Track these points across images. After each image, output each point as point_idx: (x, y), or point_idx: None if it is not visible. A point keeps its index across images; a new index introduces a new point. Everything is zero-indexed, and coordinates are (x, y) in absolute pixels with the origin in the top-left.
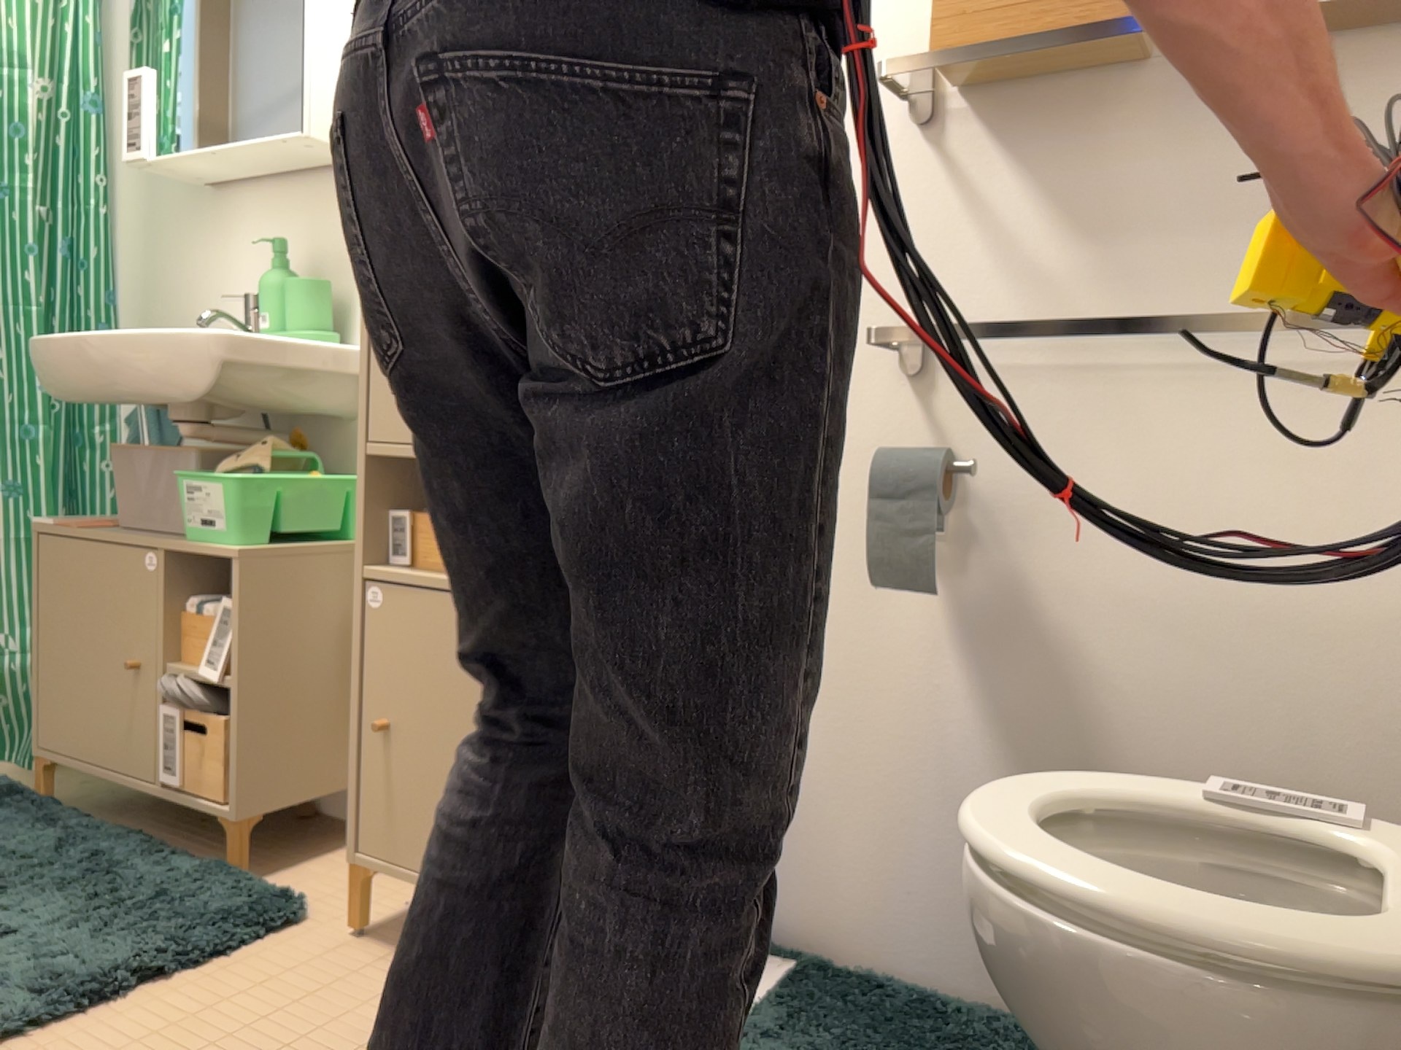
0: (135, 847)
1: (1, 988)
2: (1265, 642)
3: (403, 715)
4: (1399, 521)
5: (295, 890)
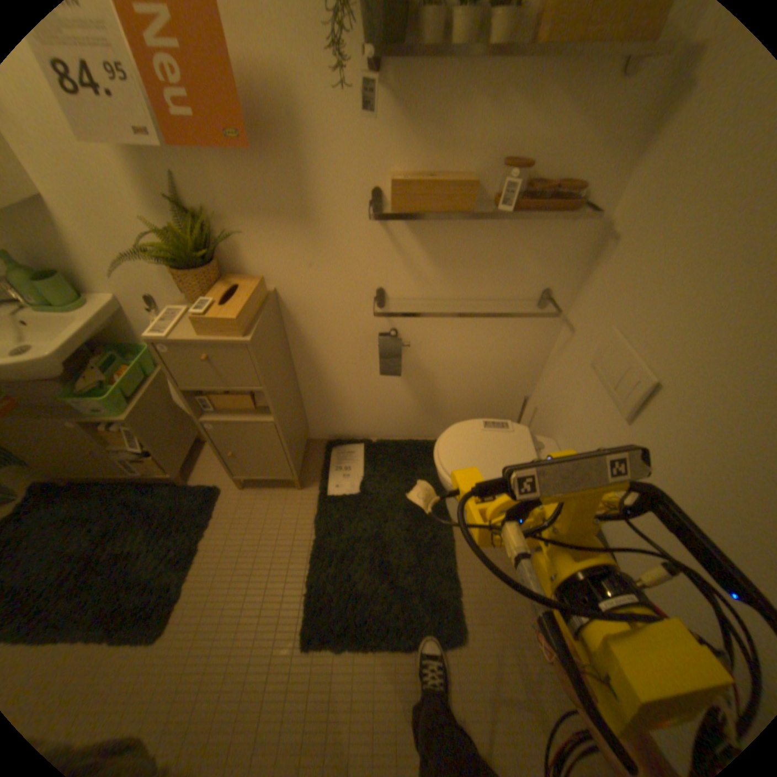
0: (132, 497)
1: (162, 581)
2: (480, 368)
3: (235, 451)
4: (516, 342)
5: (211, 490)
